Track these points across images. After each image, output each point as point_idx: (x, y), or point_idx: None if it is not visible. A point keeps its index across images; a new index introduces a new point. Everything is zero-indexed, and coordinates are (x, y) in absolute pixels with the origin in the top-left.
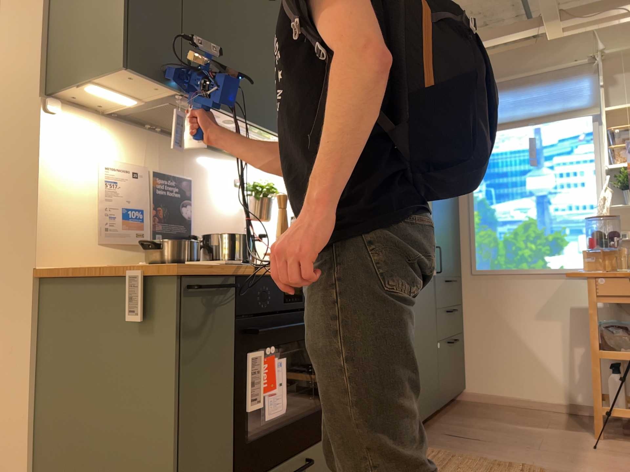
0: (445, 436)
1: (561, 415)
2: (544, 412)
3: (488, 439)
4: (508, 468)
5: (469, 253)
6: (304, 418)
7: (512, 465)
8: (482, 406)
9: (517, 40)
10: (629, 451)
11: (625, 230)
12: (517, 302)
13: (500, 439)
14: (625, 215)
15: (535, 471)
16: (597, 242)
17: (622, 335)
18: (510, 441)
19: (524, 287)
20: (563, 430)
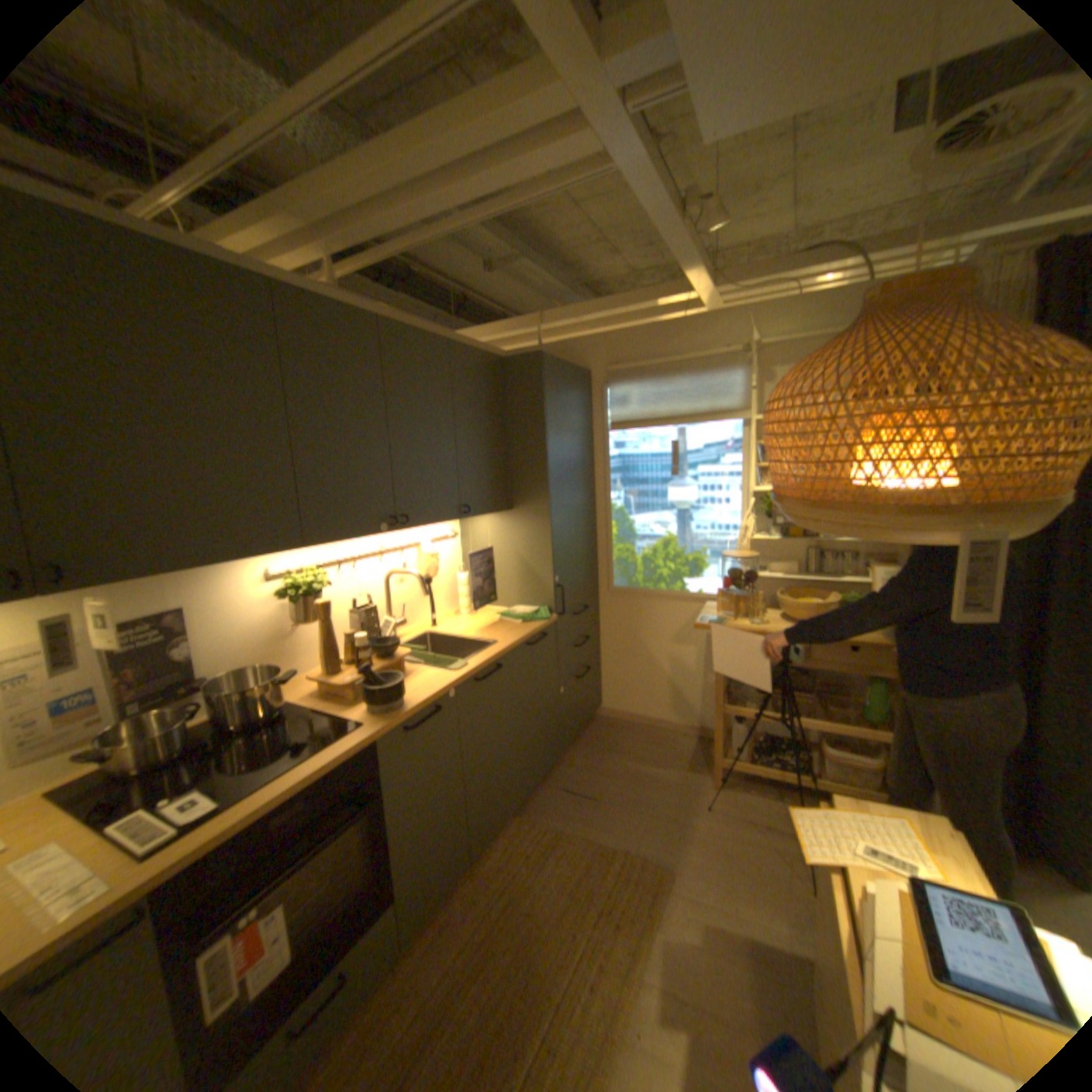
0: (561, 794)
1: (689, 741)
2: (674, 736)
3: (603, 799)
4: (607, 864)
5: (605, 568)
6: (352, 895)
7: (613, 857)
8: (614, 730)
9: (665, 305)
10: (740, 814)
11: (767, 561)
12: (652, 624)
13: (616, 797)
14: (770, 541)
15: (634, 868)
16: (733, 580)
17: (749, 687)
18: (624, 801)
19: (660, 610)
20: (685, 772)
